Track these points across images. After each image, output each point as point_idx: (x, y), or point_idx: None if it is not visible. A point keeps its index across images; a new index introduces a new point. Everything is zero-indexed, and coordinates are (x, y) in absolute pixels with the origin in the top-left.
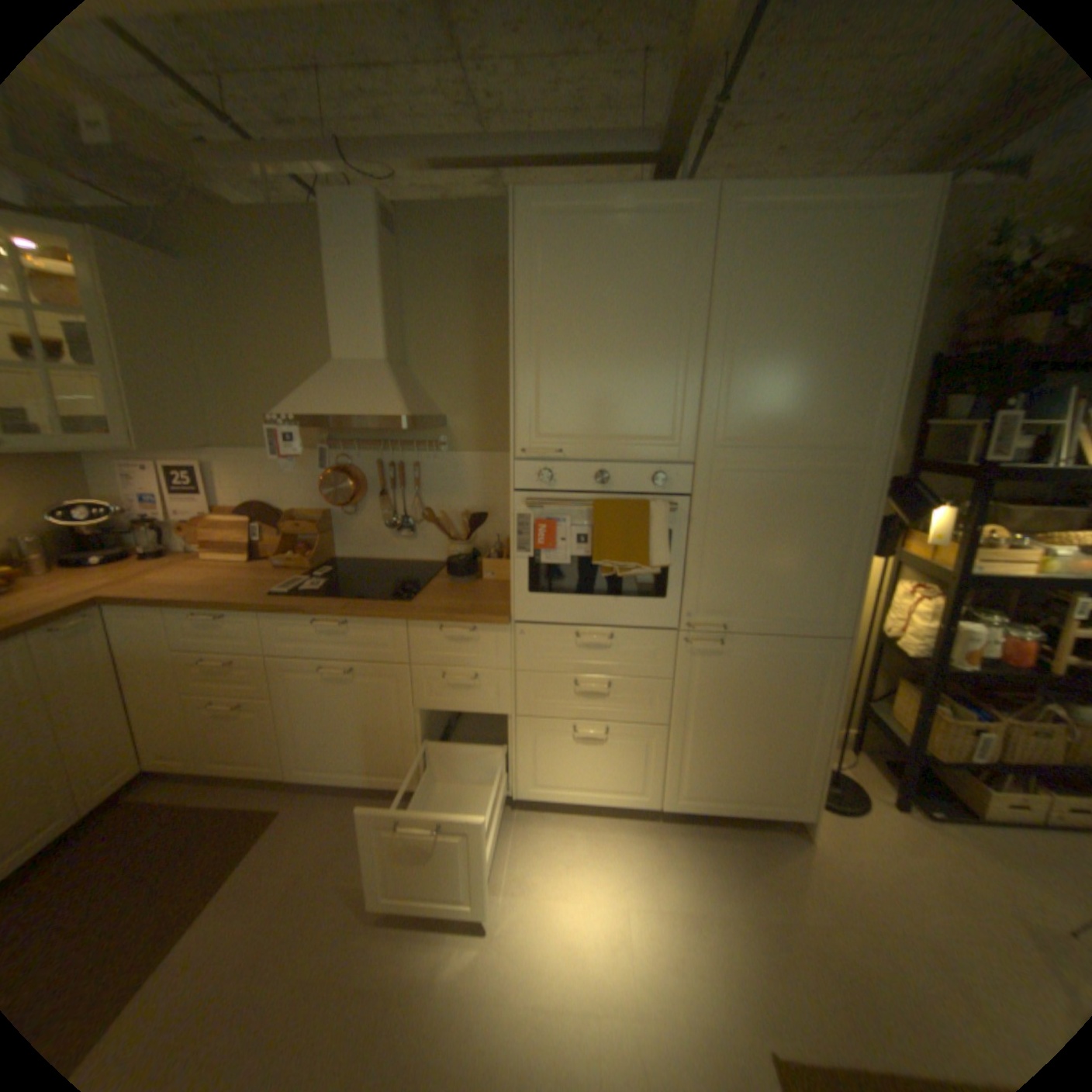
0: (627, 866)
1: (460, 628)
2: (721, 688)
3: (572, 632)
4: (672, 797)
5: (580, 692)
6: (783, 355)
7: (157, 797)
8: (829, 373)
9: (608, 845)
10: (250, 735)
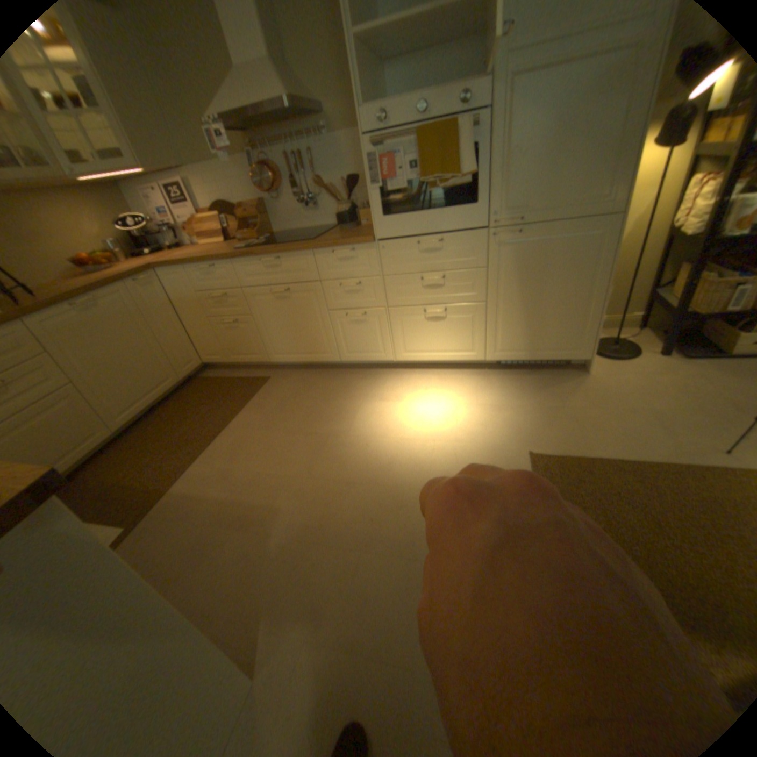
0: (462, 387)
1: (344, 248)
2: (522, 267)
3: (415, 240)
4: (492, 349)
5: (426, 284)
6: None
7: (213, 374)
8: None
9: (451, 380)
10: (247, 336)
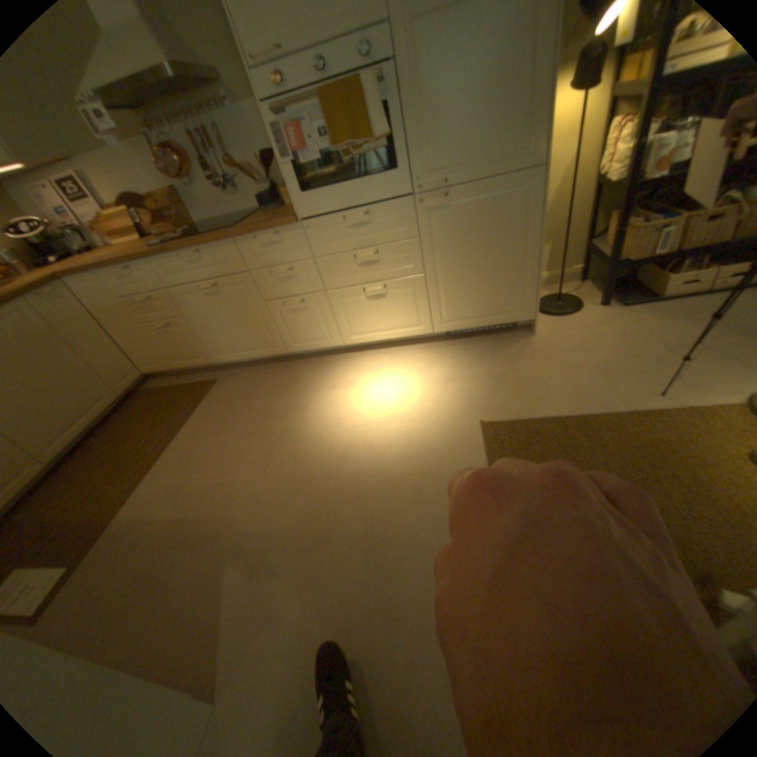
0: (413, 364)
1: (267, 234)
2: (454, 233)
3: (341, 216)
4: (438, 321)
5: (361, 262)
6: None
7: (157, 385)
8: None
9: (403, 357)
10: (184, 340)
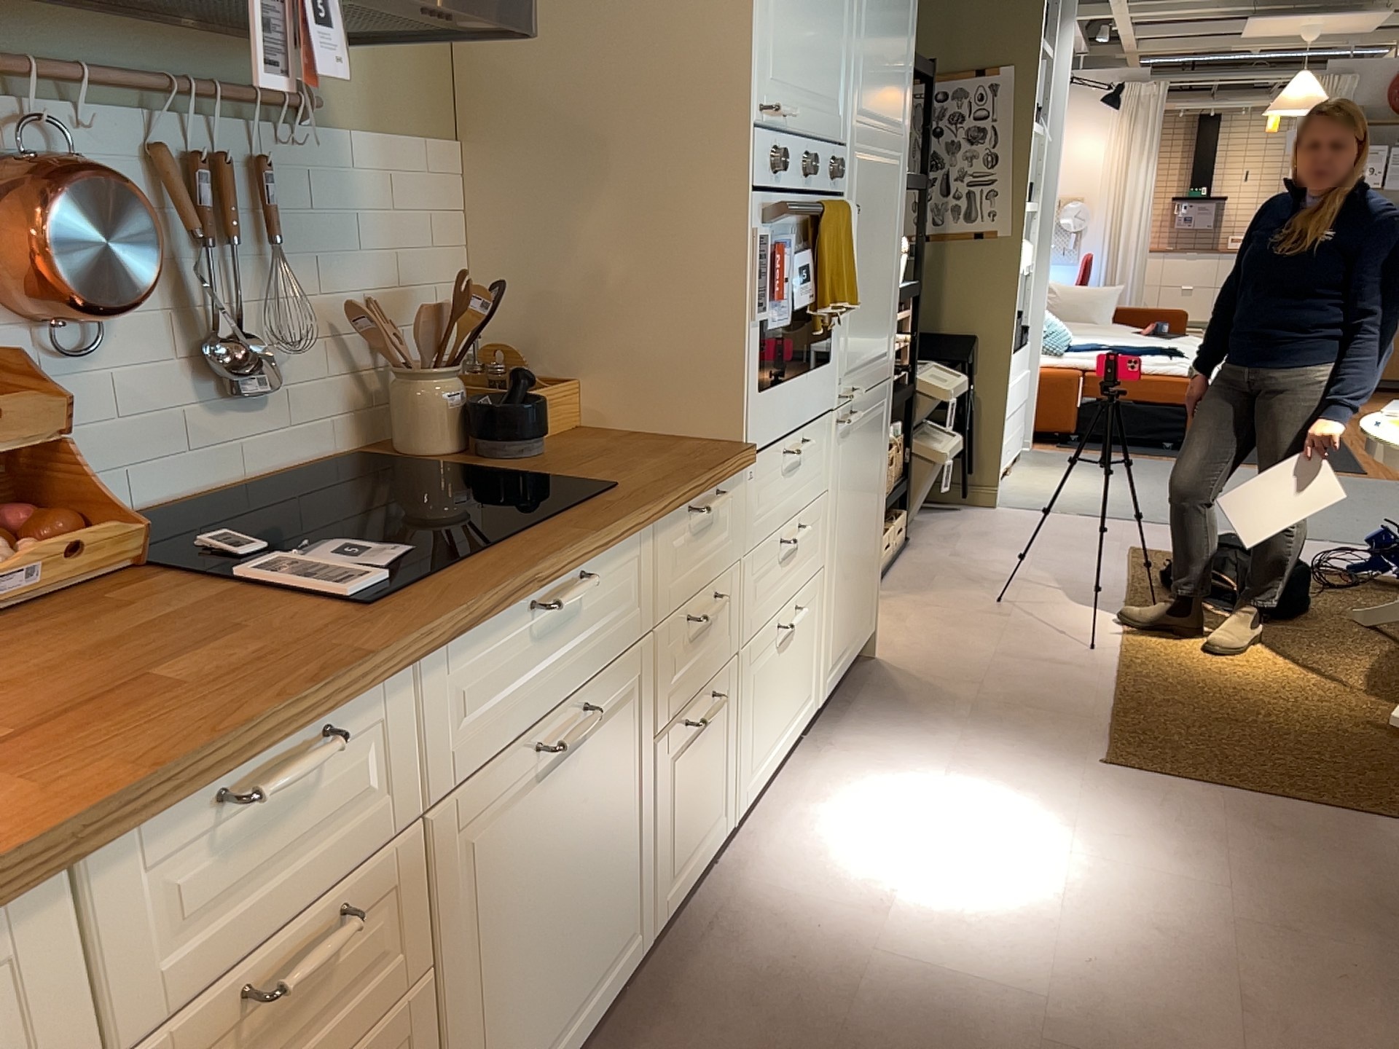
0: (867, 781)
1: (713, 497)
2: (850, 481)
3: (782, 450)
4: (825, 676)
5: (783, 557)
6: (884, 6)
7: None
8: (896, 38)
9: (825, 787)
10: None
